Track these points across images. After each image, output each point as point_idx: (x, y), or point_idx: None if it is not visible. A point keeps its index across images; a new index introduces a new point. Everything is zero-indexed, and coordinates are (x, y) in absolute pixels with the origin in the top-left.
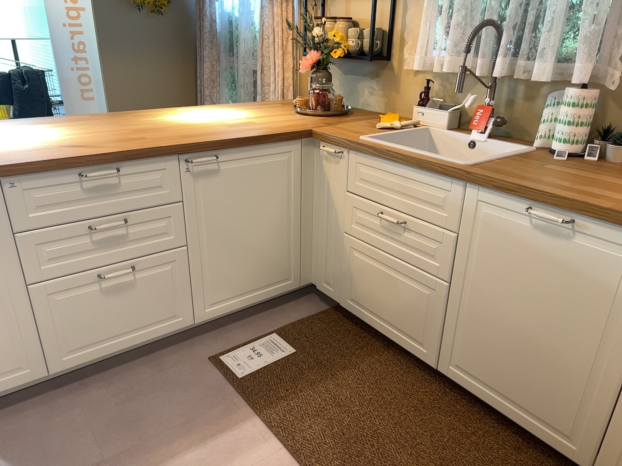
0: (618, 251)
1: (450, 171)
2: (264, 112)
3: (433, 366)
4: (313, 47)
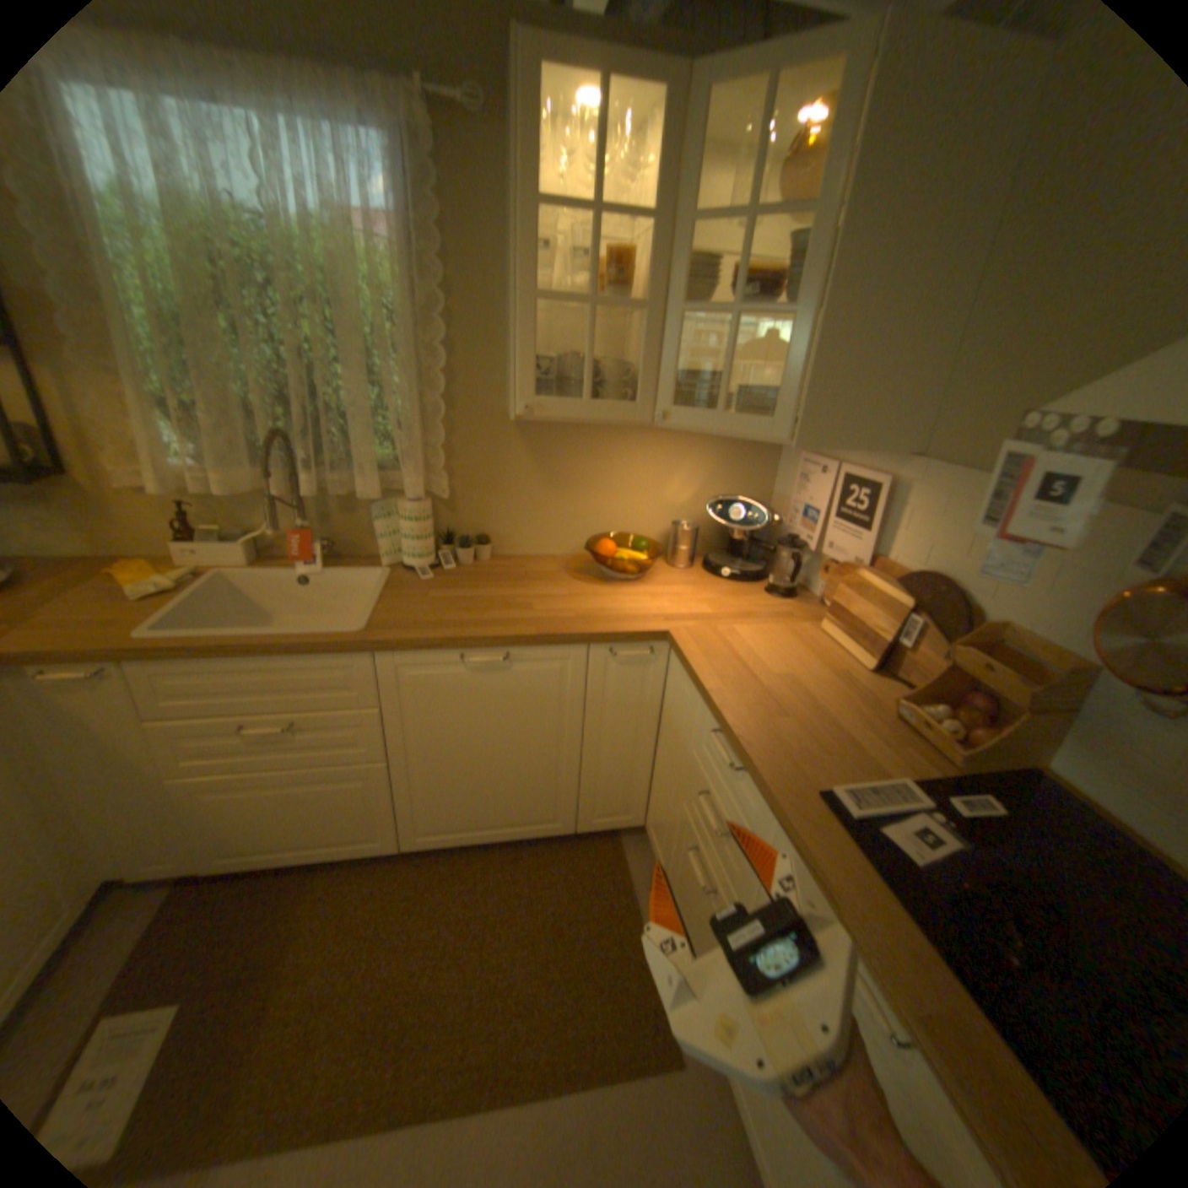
0: (551, 664)
1: (348, 646)
2: None
3: (393, 853)
4: None
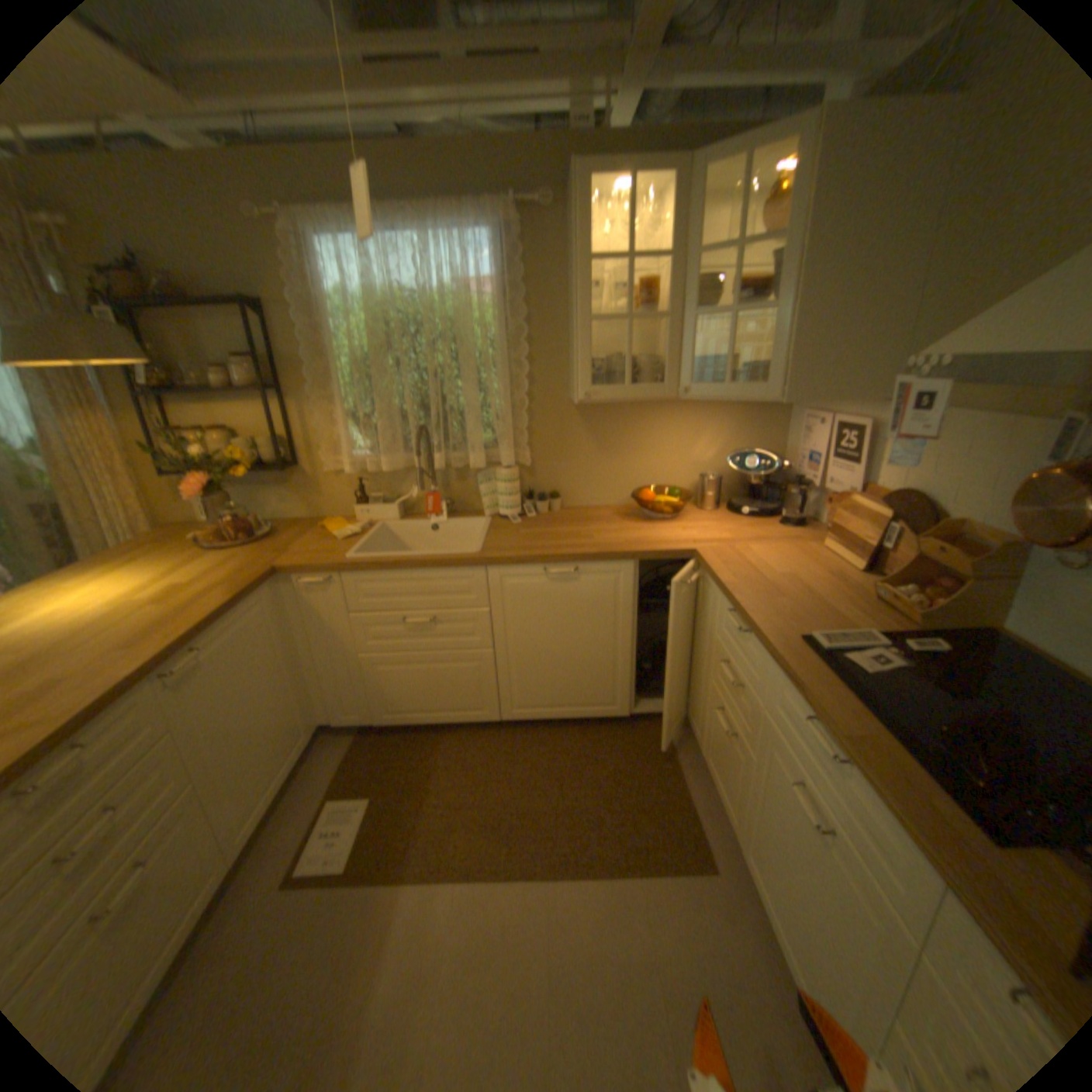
0: (607, 575)
1: (471, 561)
2: (155, 562)
3: (496, 720)
4: (189, 465)
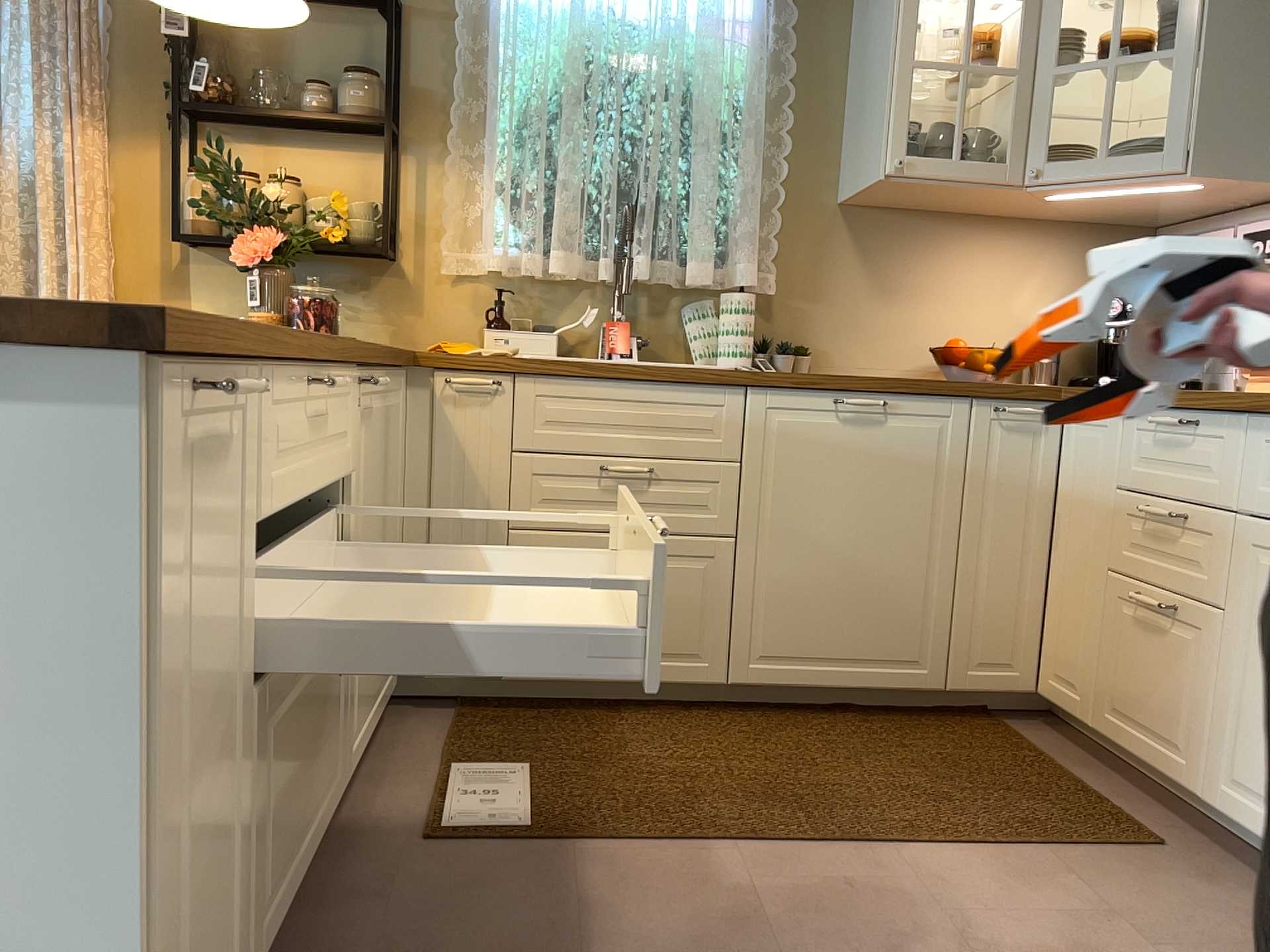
0: (931, 421)
1: (729, 374)
2: None
3: (721, 684)
4: (255, 221)
